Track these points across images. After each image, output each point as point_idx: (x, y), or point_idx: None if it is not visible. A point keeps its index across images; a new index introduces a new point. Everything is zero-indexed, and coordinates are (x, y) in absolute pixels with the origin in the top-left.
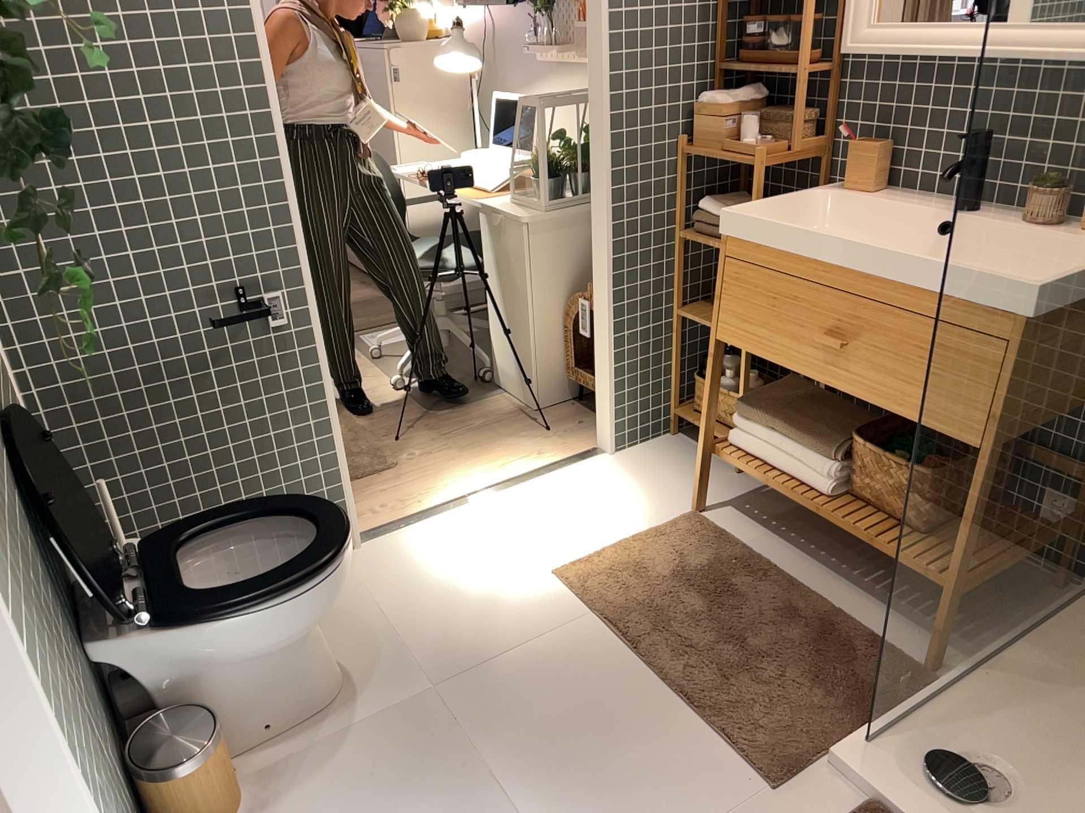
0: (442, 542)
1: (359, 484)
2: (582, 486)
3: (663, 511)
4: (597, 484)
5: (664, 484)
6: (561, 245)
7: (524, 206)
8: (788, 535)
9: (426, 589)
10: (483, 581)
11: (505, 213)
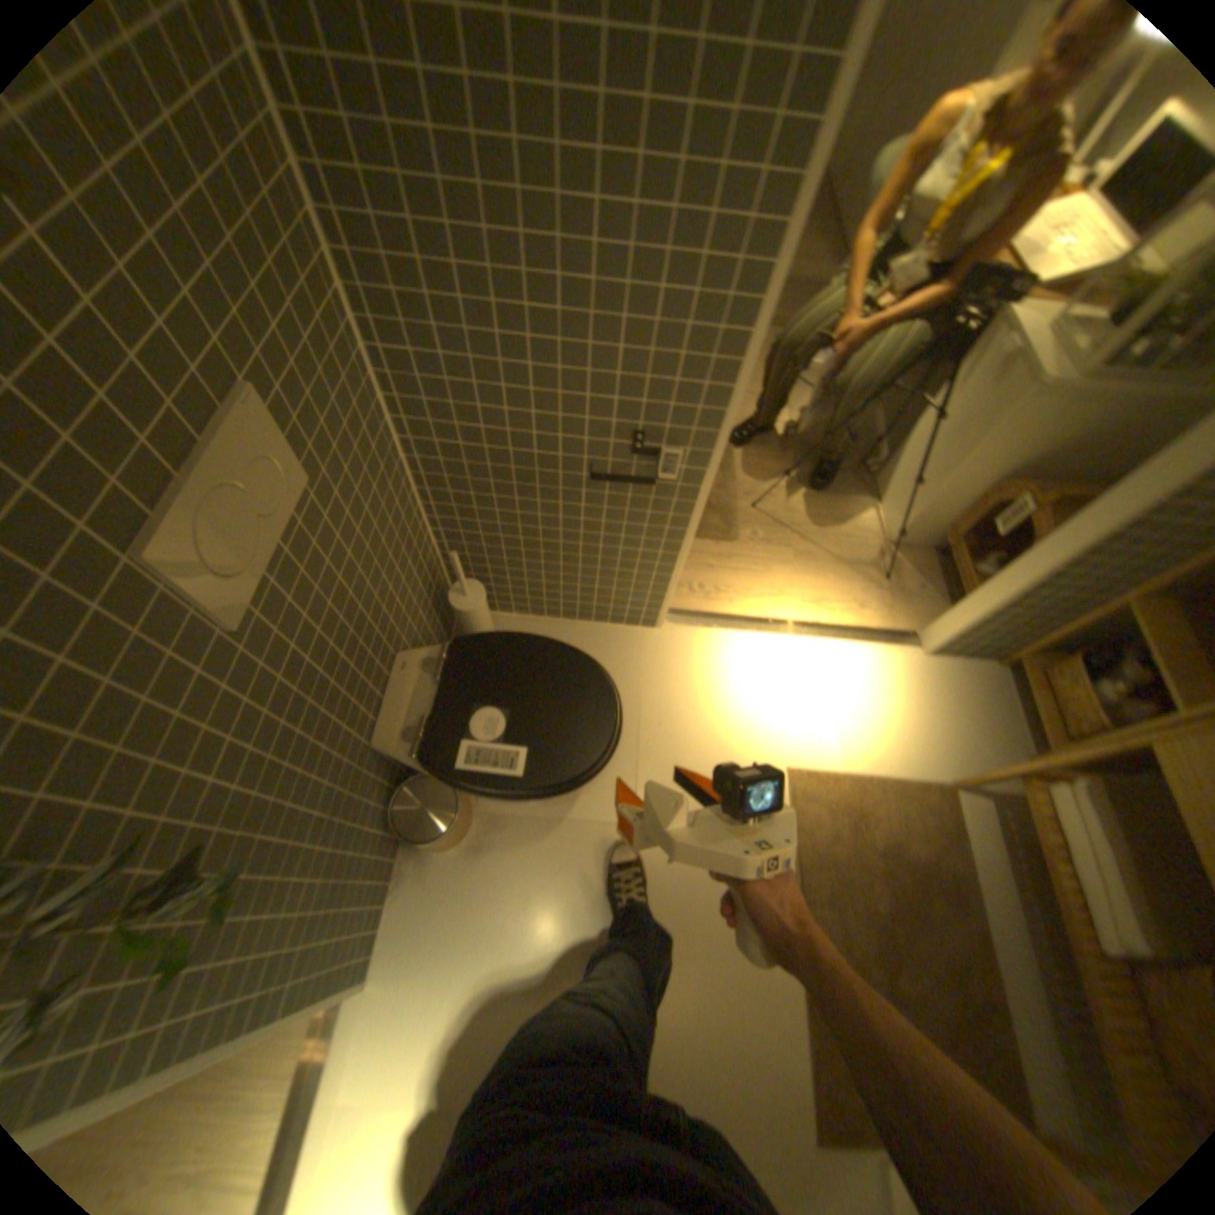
0: (722, 667)
1: (695, 546)
2: (874, 678)
3: (927, 765)
4: (889, 685)
5: (949, 728)
6: (1064, 419)
7: (1063, 353)
8: (1024, 884)
9: (683, 714)
10: (730, 737)
11: (1030, 344)
